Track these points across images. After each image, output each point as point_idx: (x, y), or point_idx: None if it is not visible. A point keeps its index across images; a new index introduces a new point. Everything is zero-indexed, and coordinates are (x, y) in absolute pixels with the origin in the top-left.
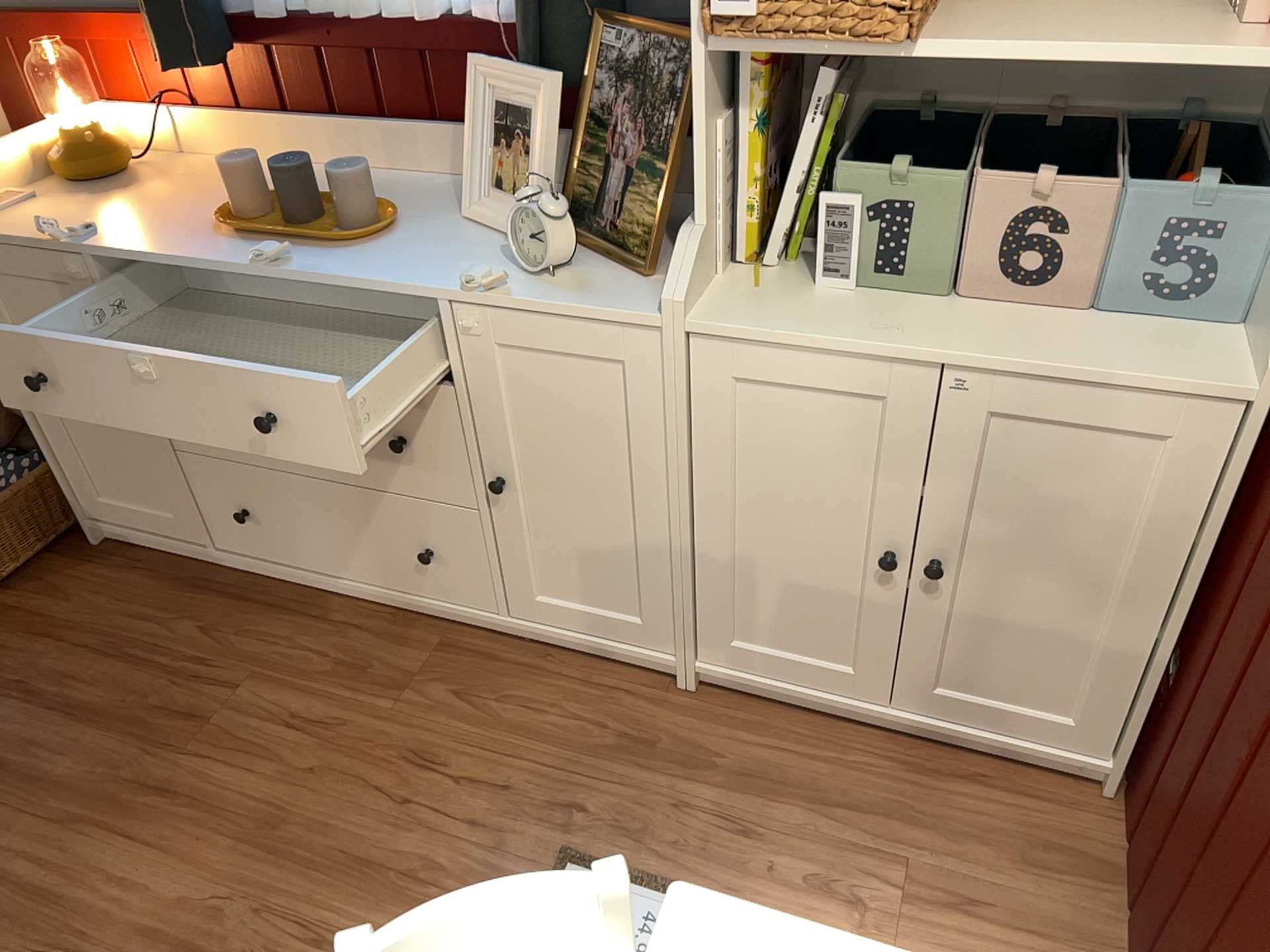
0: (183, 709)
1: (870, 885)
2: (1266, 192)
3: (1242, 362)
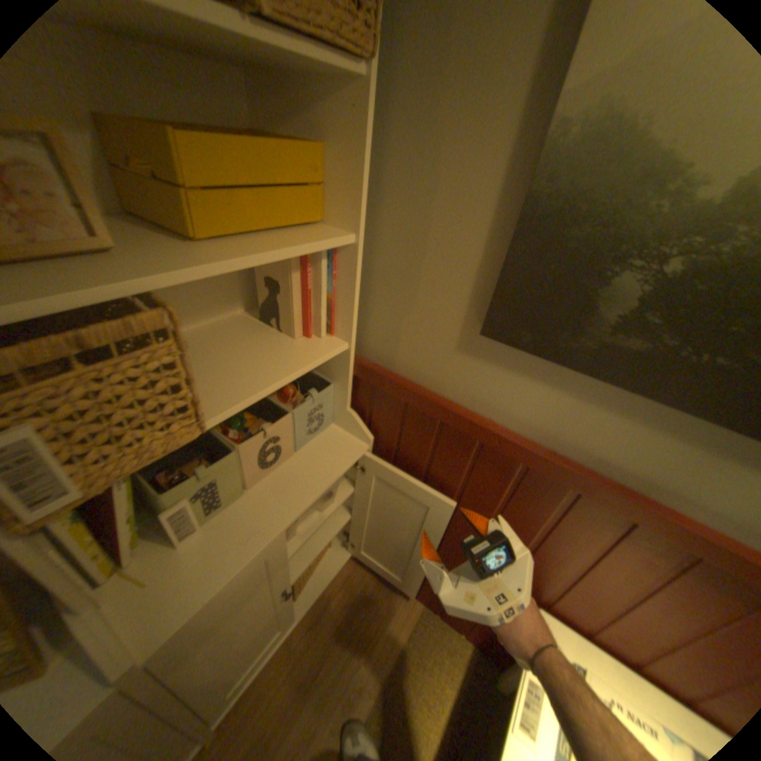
0: None
1: (359, 680)
2: (327, 381)
3: (356, 435)
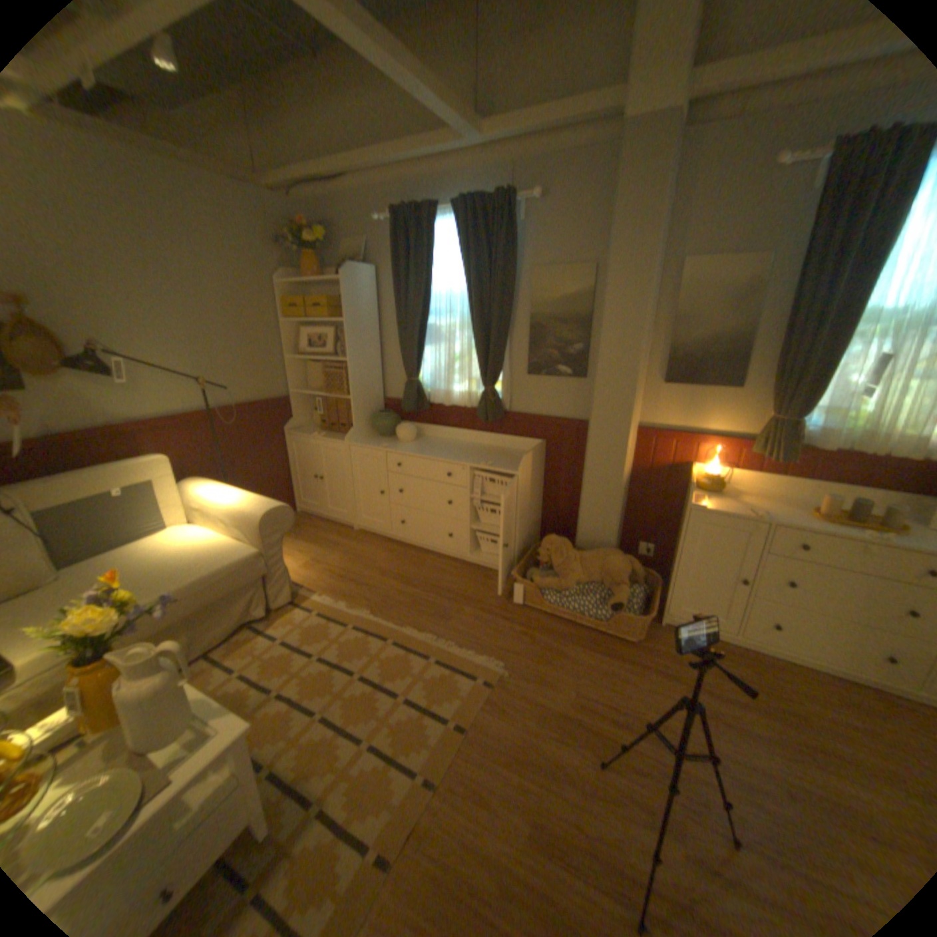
0: (787, 714)
1: None
2: None
3: None
